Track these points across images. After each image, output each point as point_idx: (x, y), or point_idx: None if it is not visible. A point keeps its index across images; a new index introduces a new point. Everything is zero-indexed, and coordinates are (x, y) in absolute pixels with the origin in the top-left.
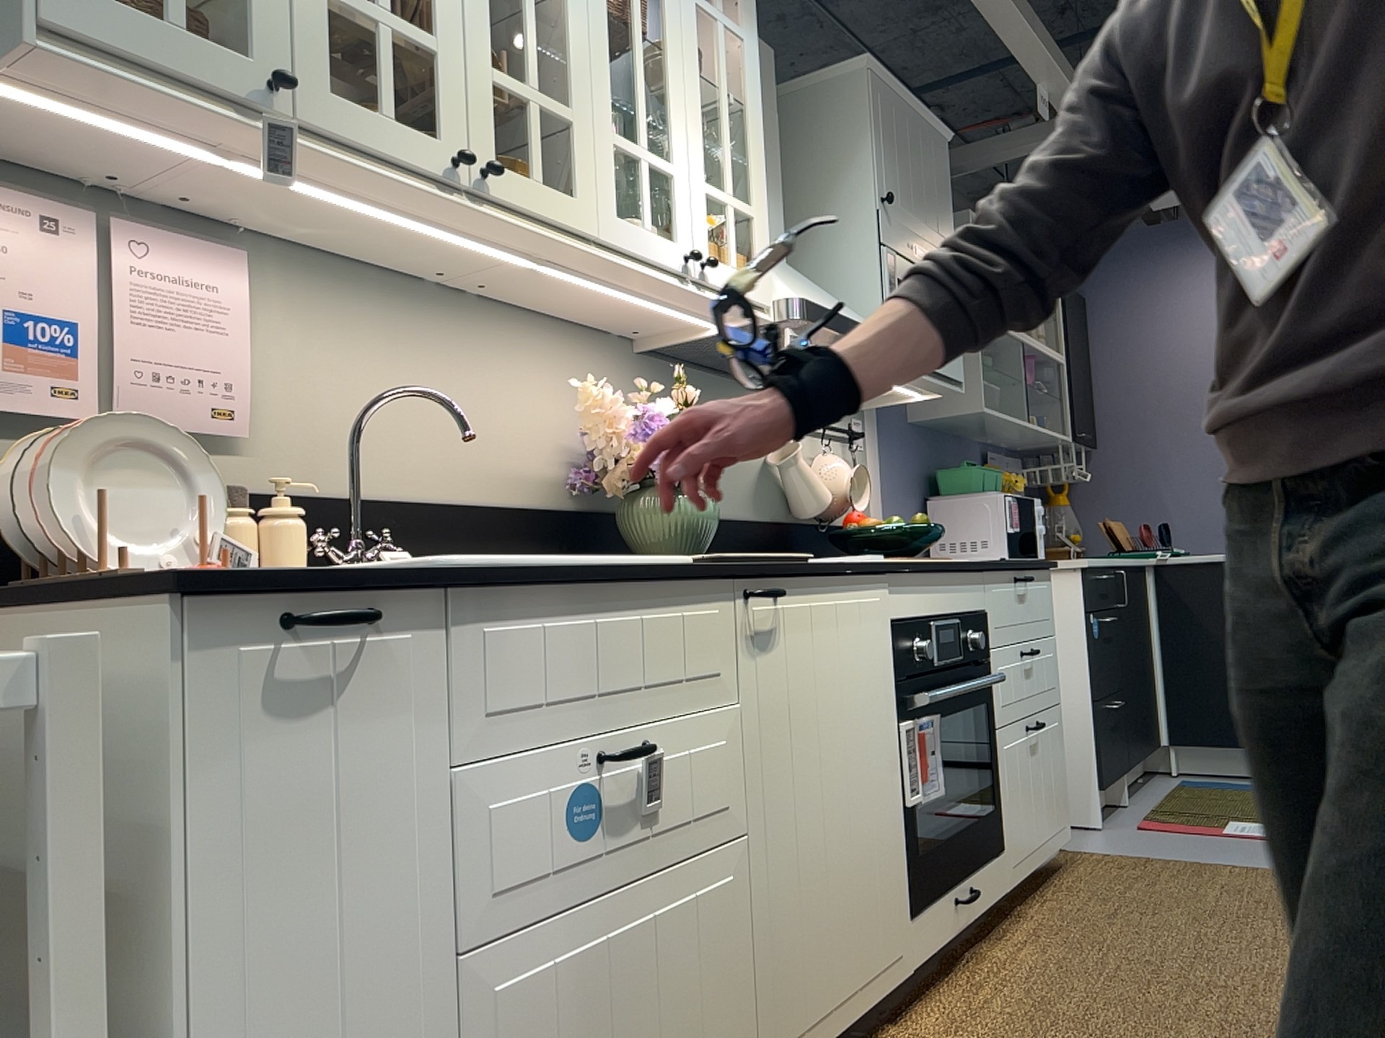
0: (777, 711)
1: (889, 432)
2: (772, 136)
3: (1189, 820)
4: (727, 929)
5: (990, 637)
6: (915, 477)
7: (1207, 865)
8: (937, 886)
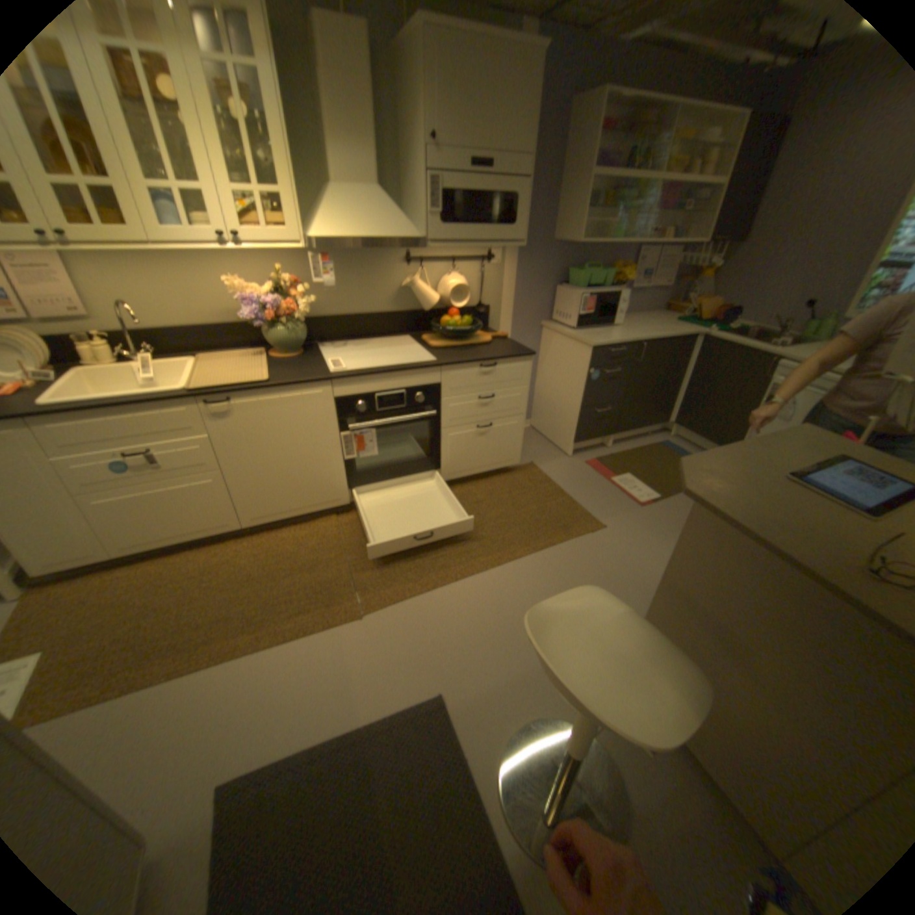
0: (235, 436)
1: (527, 249)
2: (359, 98)
3: (611, 467)
4: (213, 493)
5: (441, 395)
6: (549, 272)
7: (561, 495)
8: (371, 482)
